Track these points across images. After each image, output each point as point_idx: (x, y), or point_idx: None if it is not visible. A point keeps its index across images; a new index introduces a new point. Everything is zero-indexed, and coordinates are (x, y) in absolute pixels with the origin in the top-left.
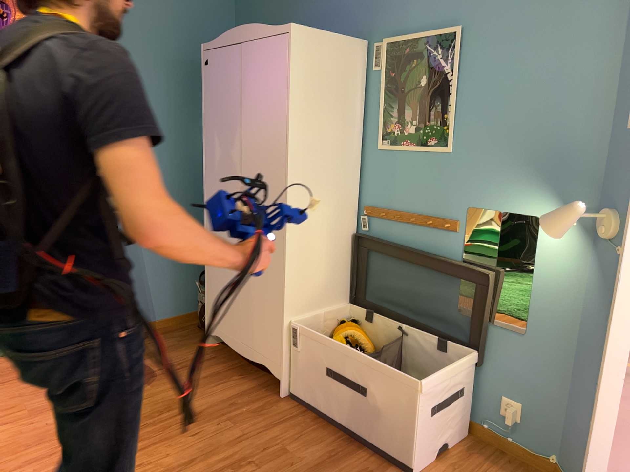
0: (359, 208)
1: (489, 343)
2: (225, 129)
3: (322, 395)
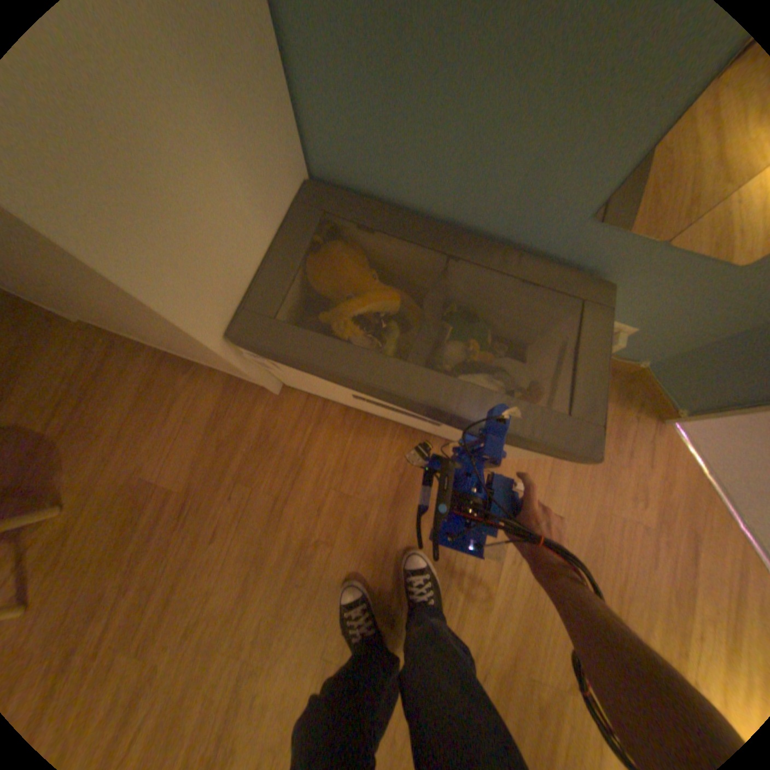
0: None
1: (641, 270)
2: None
3: (347, 397)
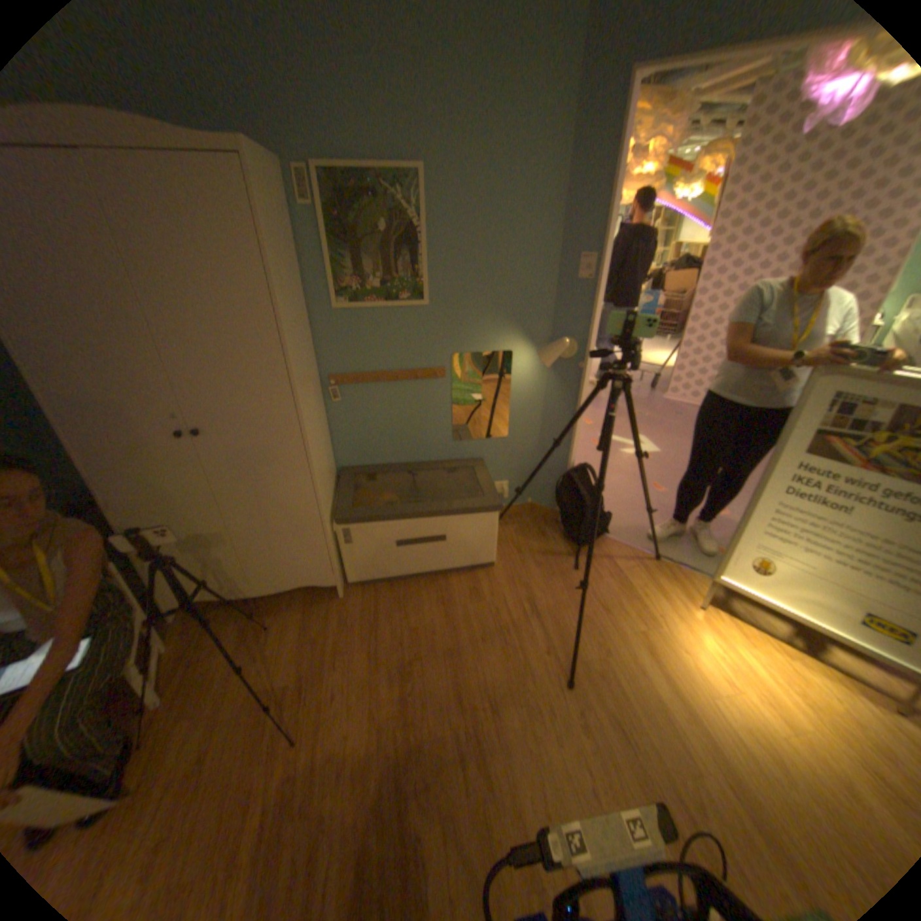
0: (321, 380)
1: (481, 454)
2: (95, 324)
3: (389, 567)
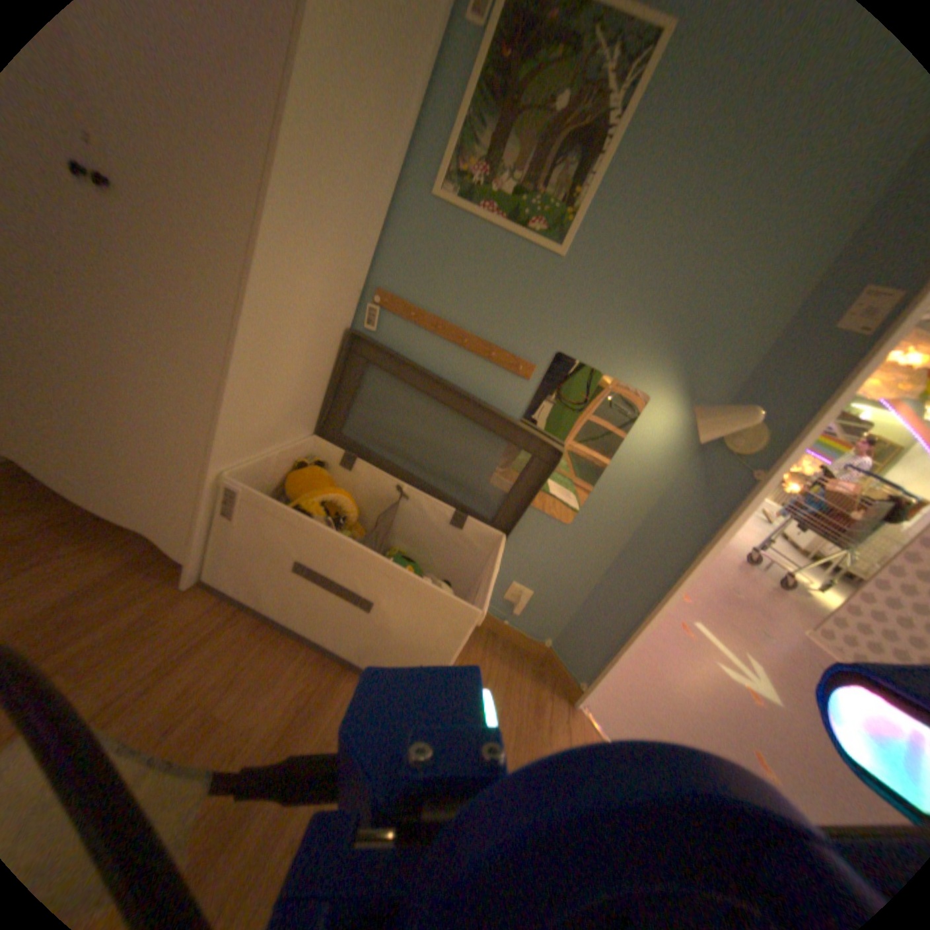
0: (365, 289)
1: (519, 526)
2: None
3: (274, 593)
